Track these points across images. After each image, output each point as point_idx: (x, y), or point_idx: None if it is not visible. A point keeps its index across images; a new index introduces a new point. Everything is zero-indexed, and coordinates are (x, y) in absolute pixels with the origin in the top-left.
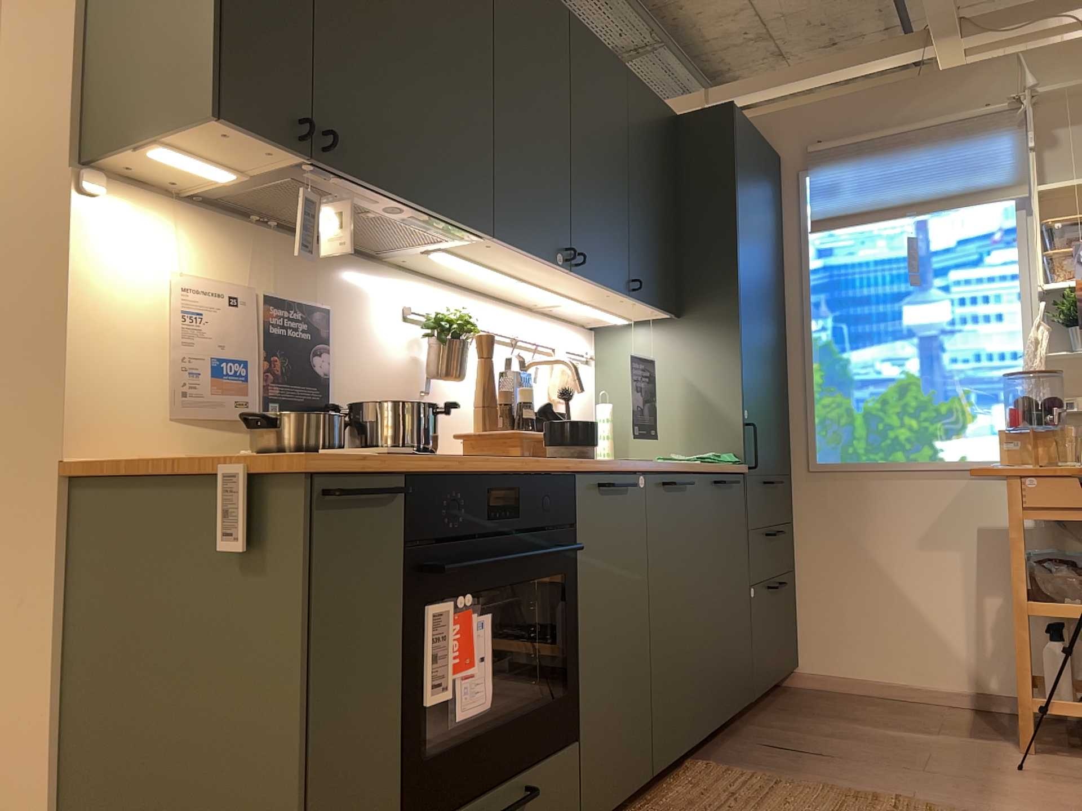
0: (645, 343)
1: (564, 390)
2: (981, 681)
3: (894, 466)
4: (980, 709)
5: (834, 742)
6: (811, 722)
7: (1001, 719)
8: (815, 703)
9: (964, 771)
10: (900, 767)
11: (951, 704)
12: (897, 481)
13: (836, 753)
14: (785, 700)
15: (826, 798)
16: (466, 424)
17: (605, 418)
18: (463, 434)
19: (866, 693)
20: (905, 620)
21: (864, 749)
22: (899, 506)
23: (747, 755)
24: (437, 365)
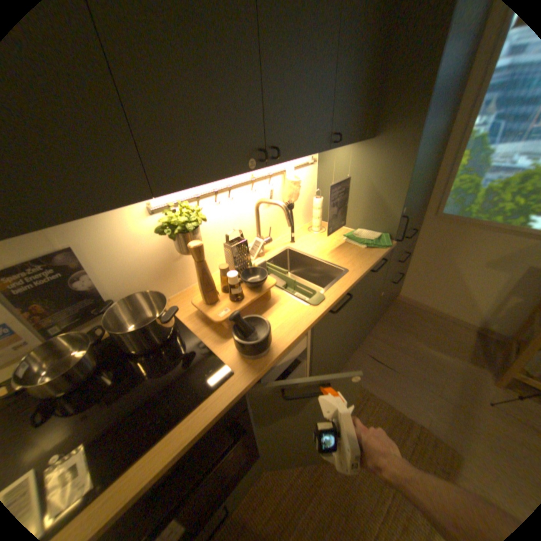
0: (347, 153)
1: (289, 202)
2: (488, 324)
3: (492, 224)
4: (481, 334)
5: (402, 358)
6: (396, 336)
7: (490, 345)
8: (401, 317)
9: (461, 401)
10: (429, 391)
11: (466, 327)
12: (490, 232)
13: (401, 370)
14: (388, 313)
15: (387, 421)
16: (216, 260)
17: (316, 207)
18: (195, 305)
19: (427, 311)
20: (459, 293)
21: (415, 367)
22: (483, 244)
23: (361, 365)
24: (180, 246)
